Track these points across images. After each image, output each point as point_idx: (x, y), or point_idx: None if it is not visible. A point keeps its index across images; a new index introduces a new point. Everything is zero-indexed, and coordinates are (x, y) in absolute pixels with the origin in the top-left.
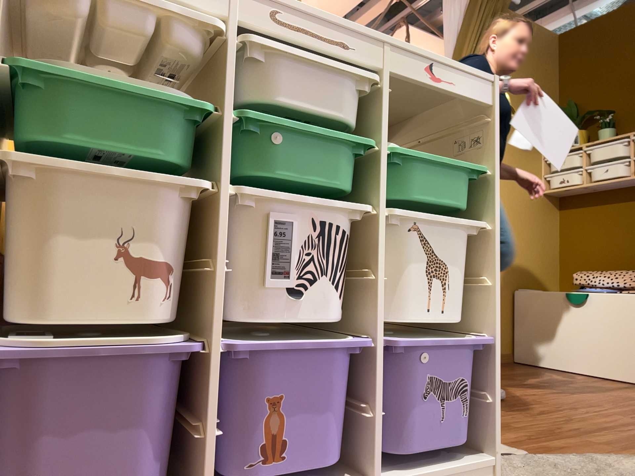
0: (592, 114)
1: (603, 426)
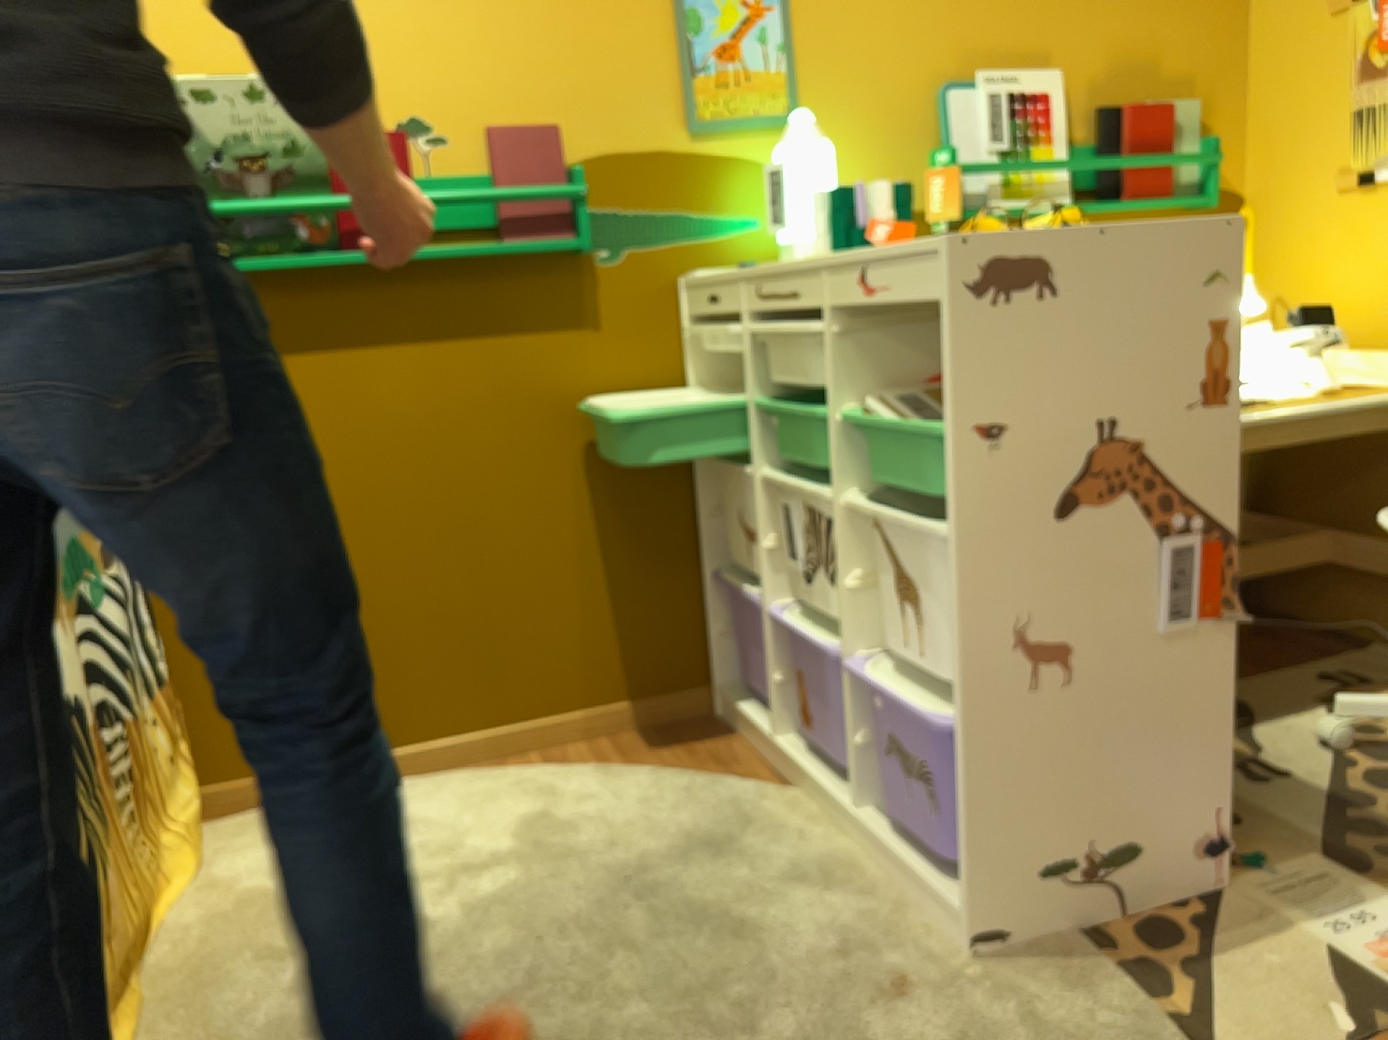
0: None
1: None
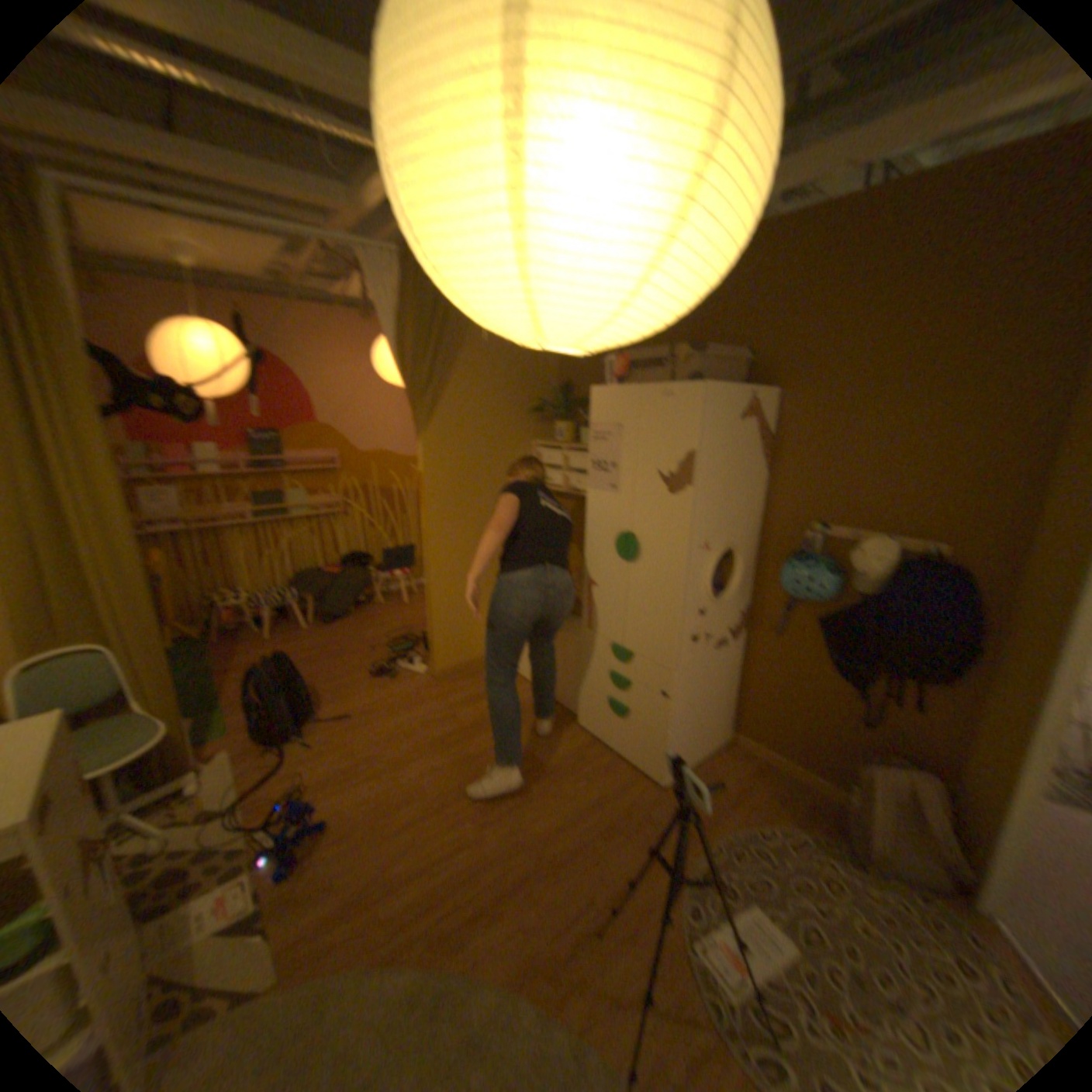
0: (586, 405)
1: (428, 876)
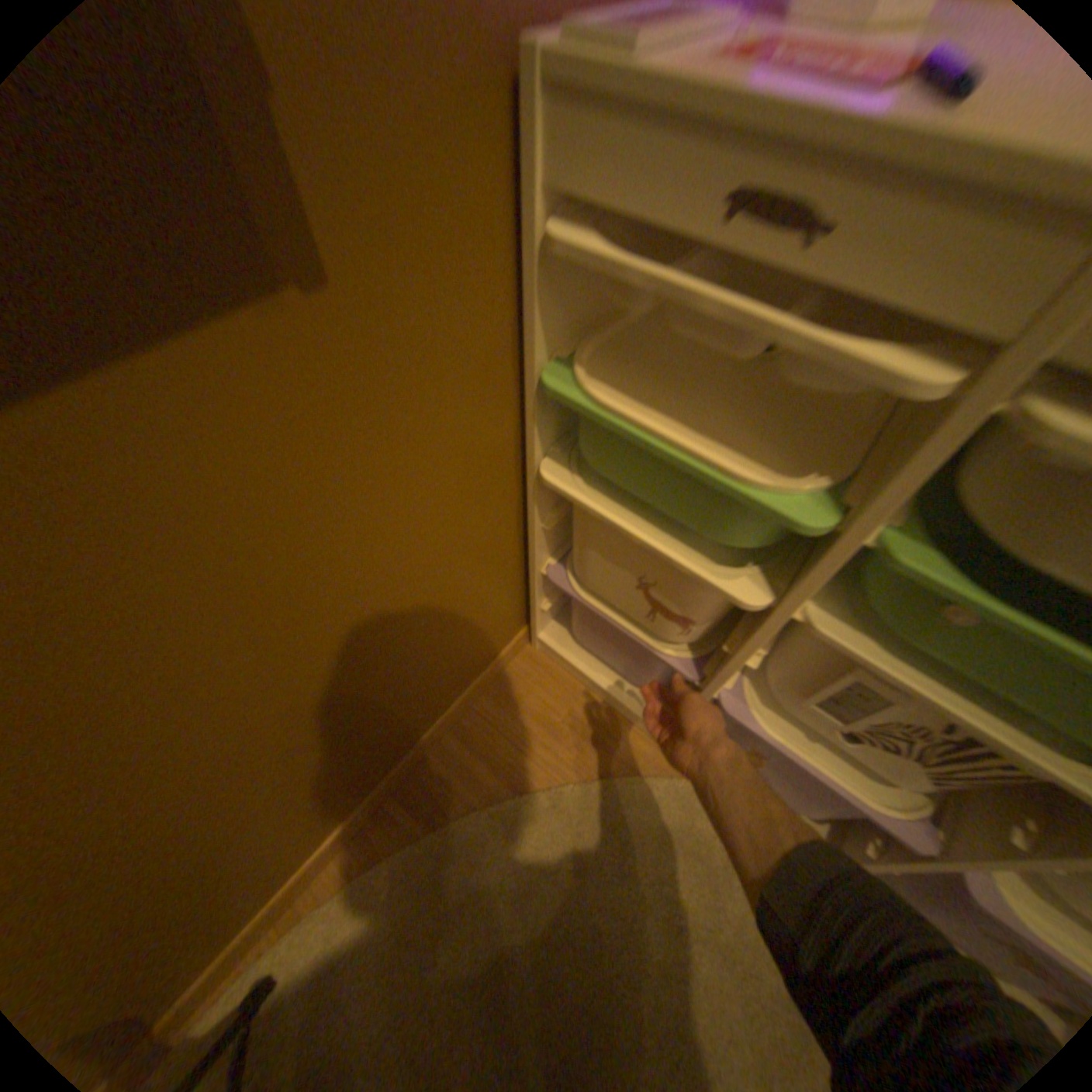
0: None
1: None
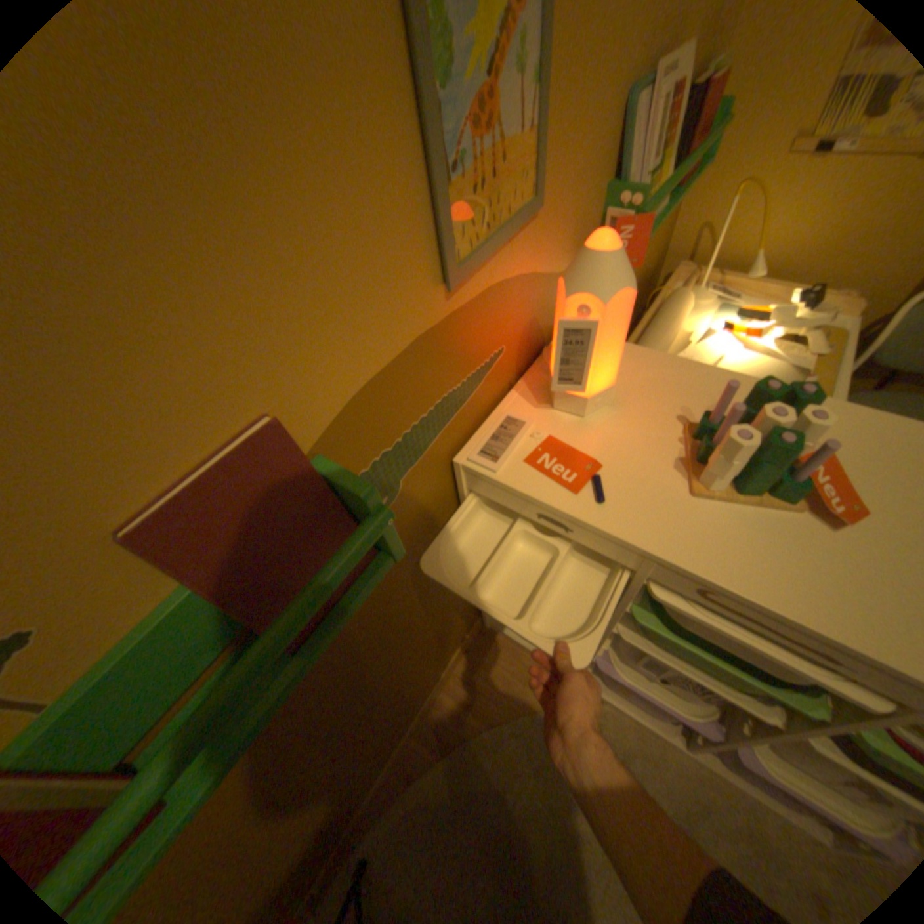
0: None
1: None
